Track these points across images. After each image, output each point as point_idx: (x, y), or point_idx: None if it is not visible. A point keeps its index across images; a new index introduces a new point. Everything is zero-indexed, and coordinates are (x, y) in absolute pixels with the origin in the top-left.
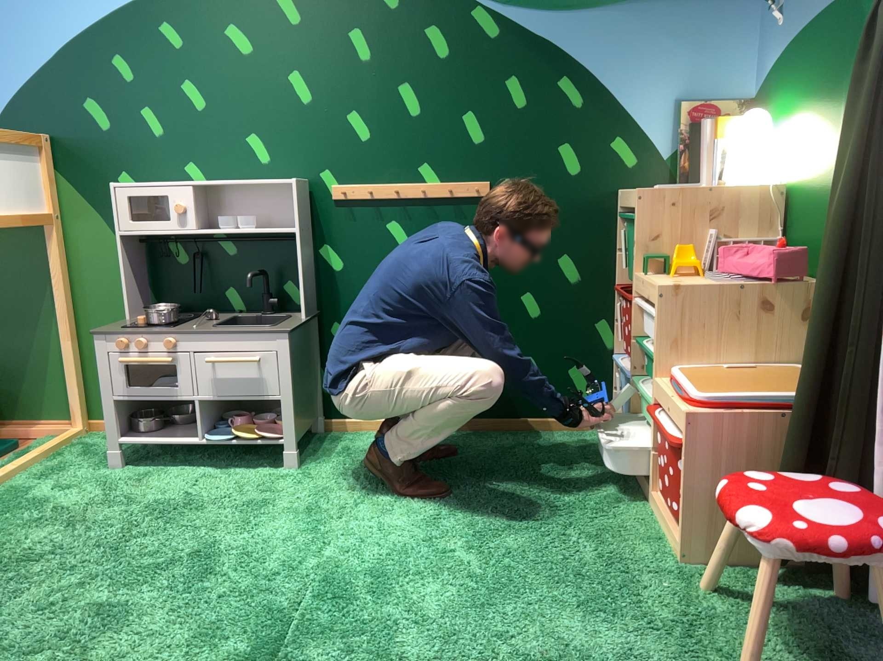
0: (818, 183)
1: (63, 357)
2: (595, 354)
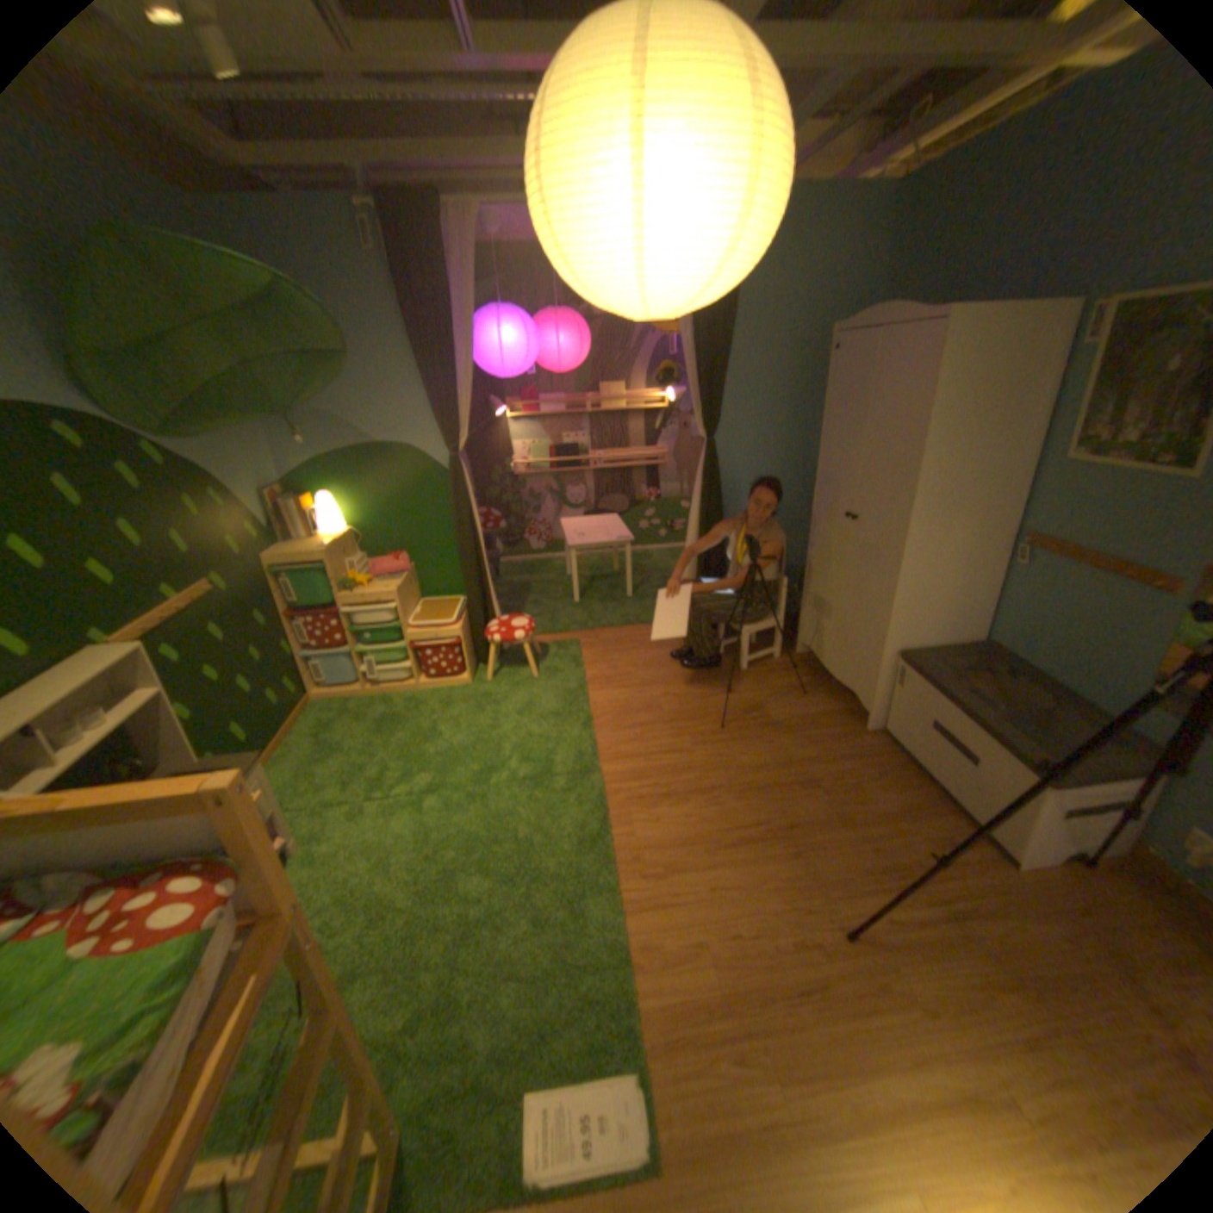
0: (382, 525)
1: None
2: (286, 664)
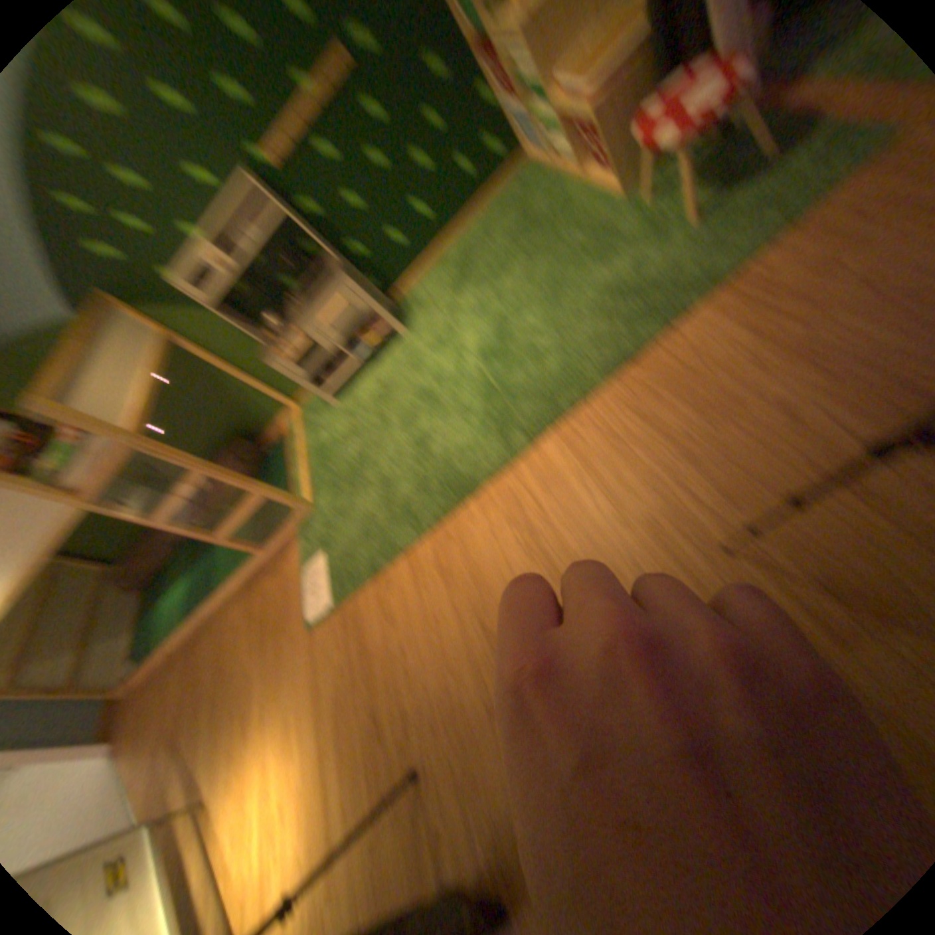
0: None
1: (245, 384)
2: (485, 110)
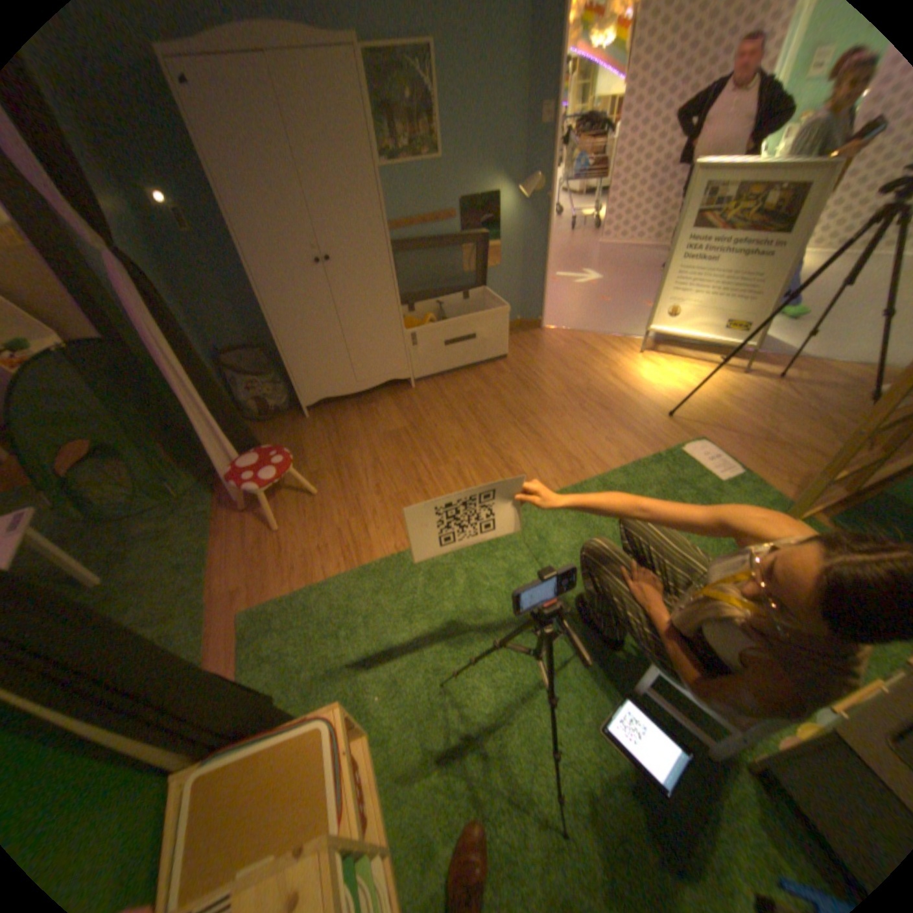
0: None
1: None
2: None
